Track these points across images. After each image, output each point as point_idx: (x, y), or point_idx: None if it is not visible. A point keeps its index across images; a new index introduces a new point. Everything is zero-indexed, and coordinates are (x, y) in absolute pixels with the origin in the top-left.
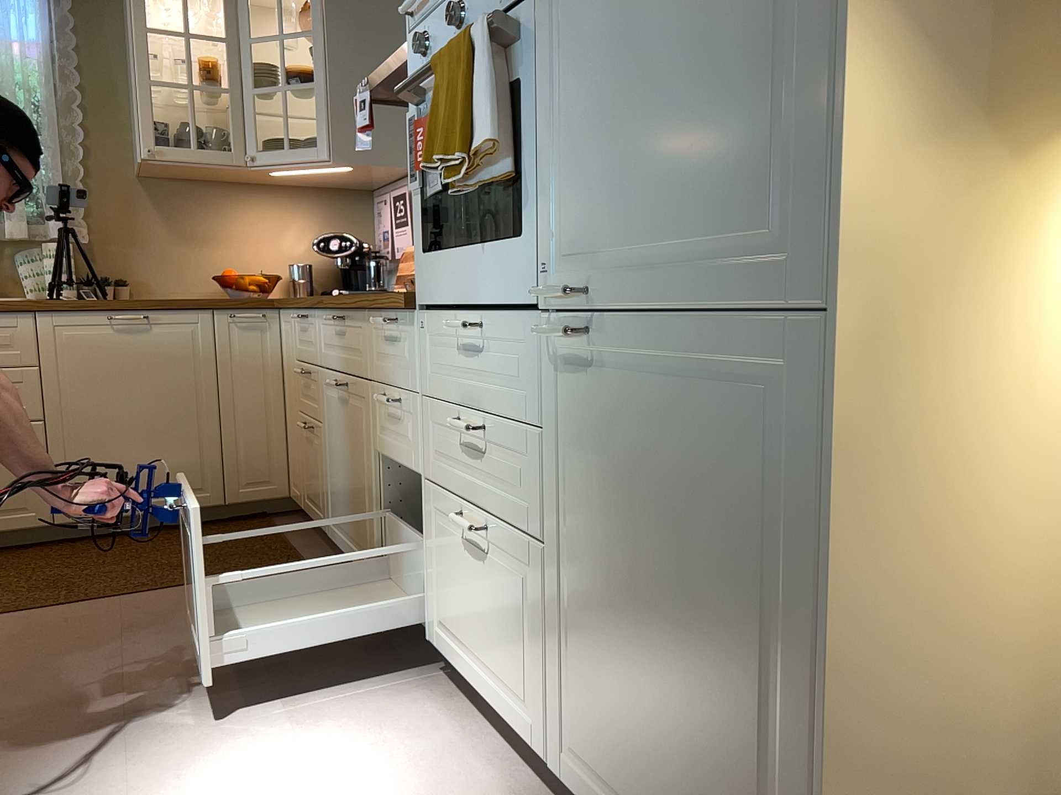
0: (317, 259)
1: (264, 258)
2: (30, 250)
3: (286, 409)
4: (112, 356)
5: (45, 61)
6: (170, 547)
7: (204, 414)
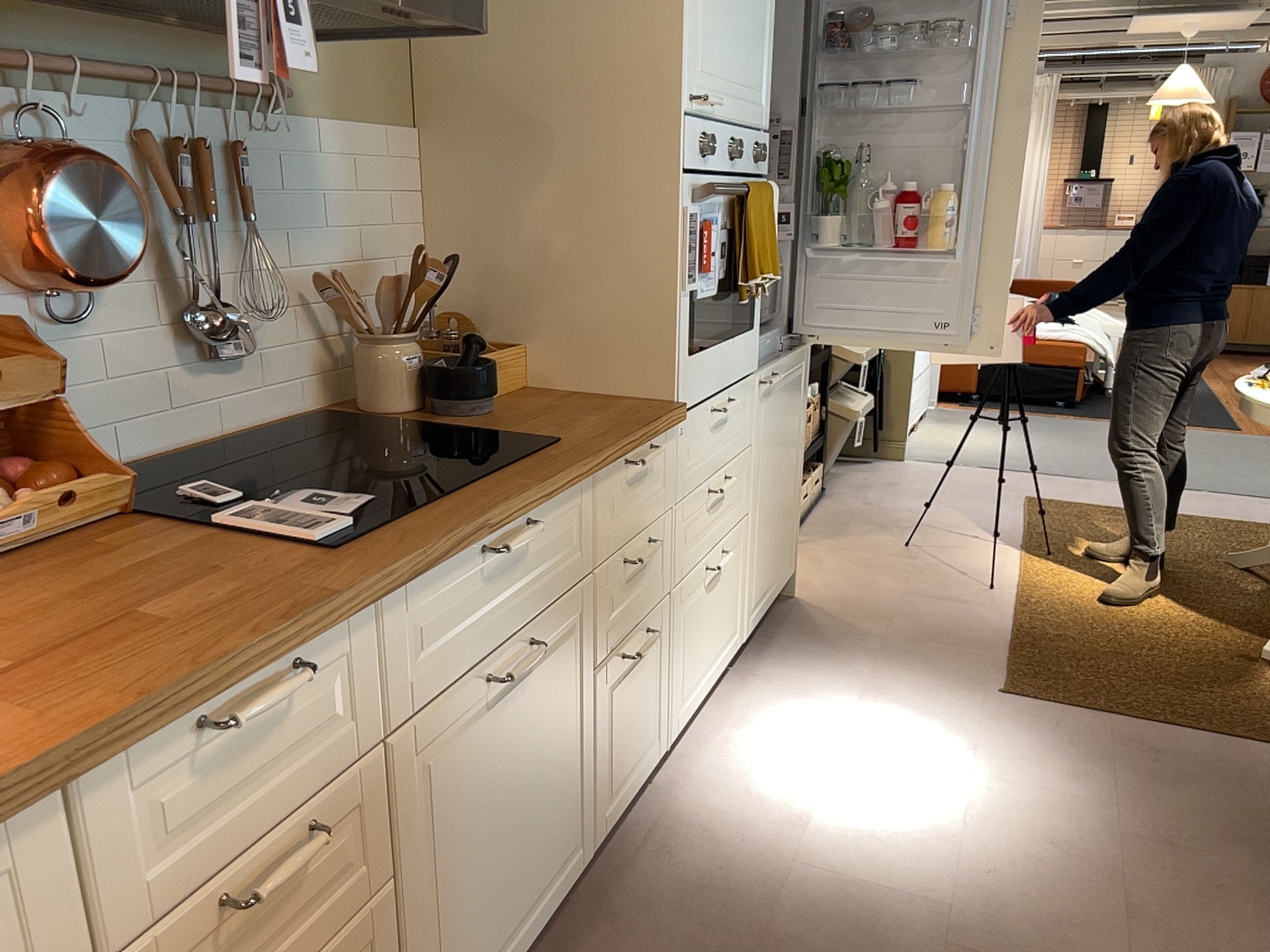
0: None
1: None
2: None
3: None
4: None
5: None
6: None
7: None
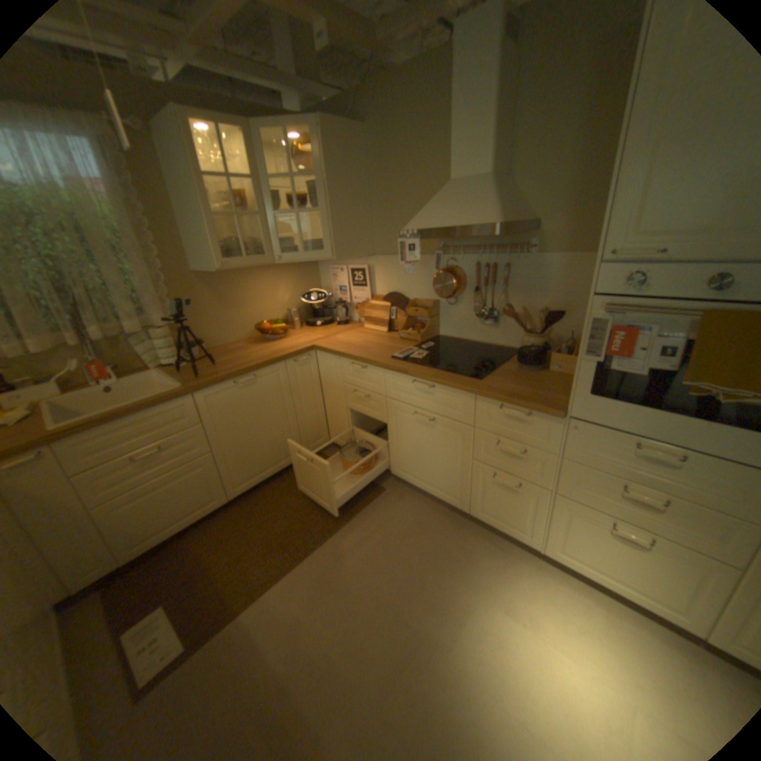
0: (295, 303)
1: (269, 309)
2: (136, 336)
3: (325, 401)
4: (239, 404)
5: (112, 197)
6: (297, 492)
7: (289, 417)
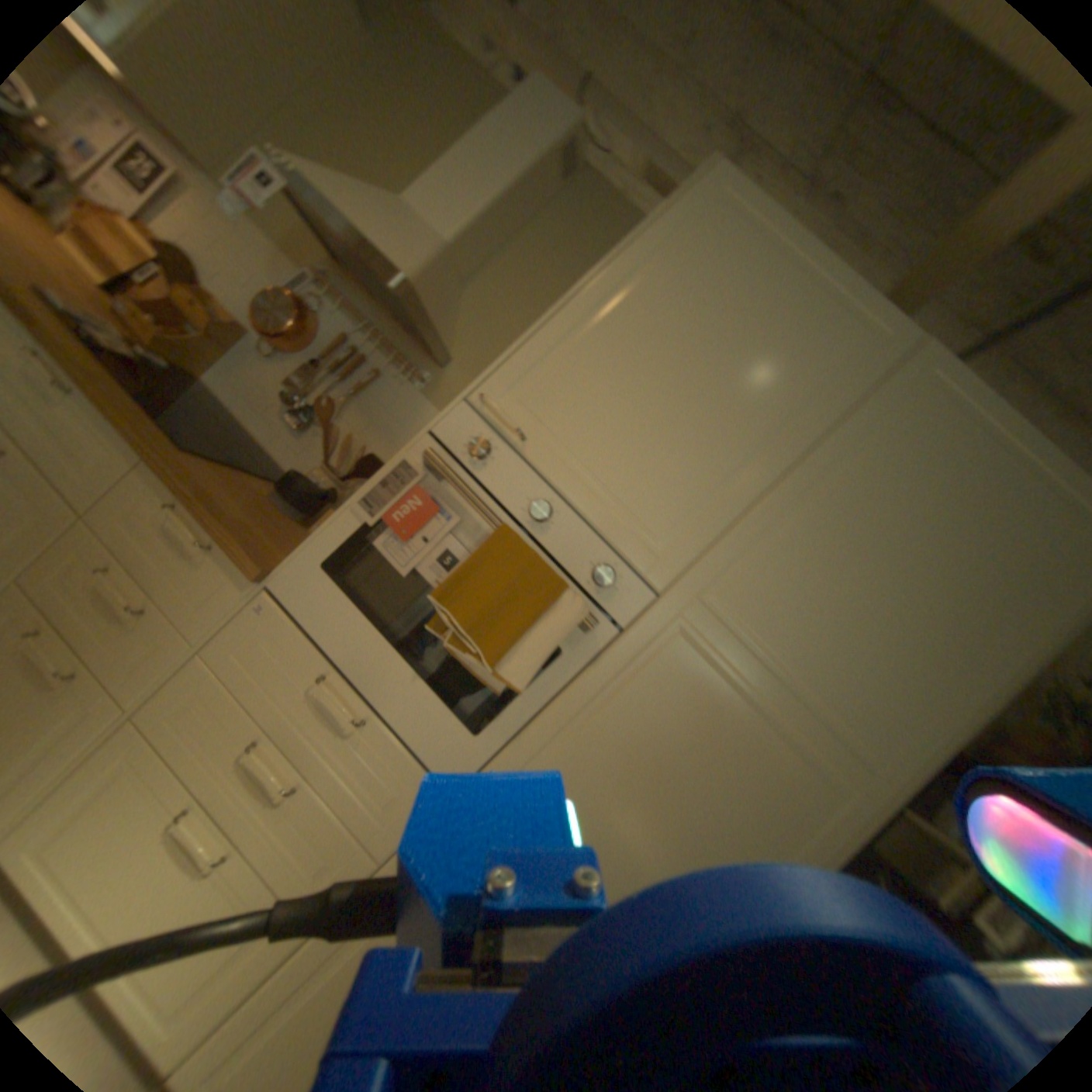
0: None
1: None
2: None
3: None
4: None
5: None
6: None
7: None
